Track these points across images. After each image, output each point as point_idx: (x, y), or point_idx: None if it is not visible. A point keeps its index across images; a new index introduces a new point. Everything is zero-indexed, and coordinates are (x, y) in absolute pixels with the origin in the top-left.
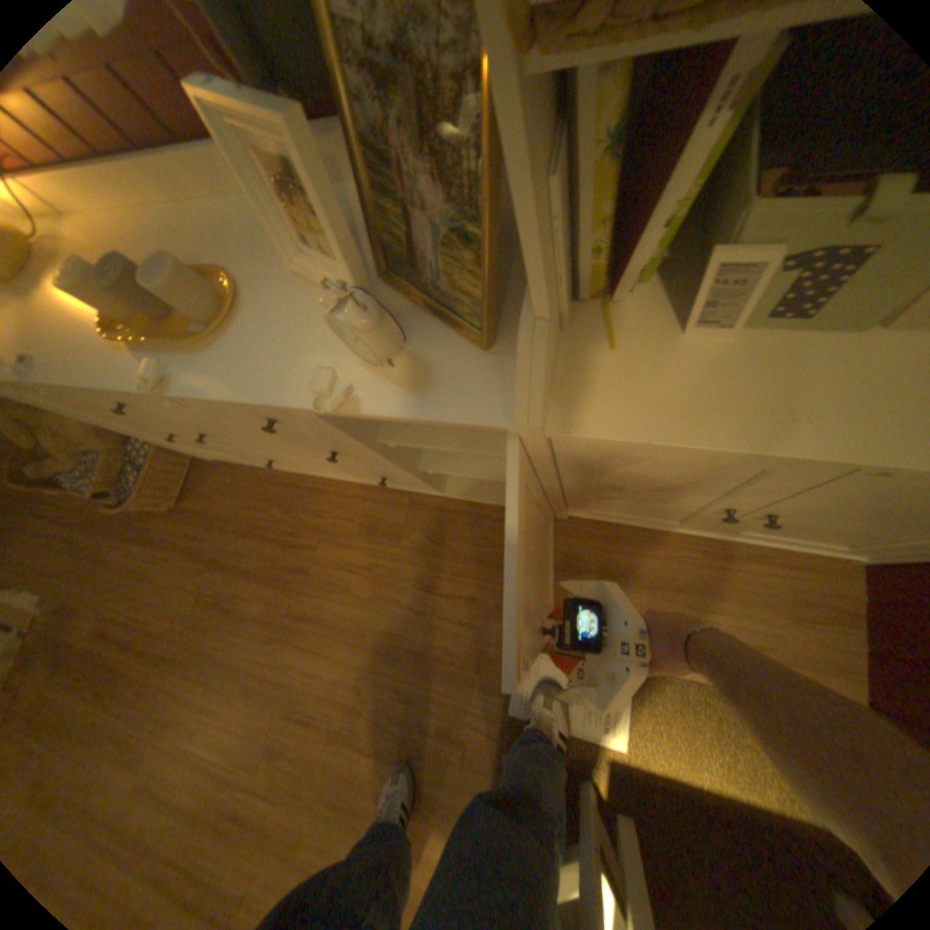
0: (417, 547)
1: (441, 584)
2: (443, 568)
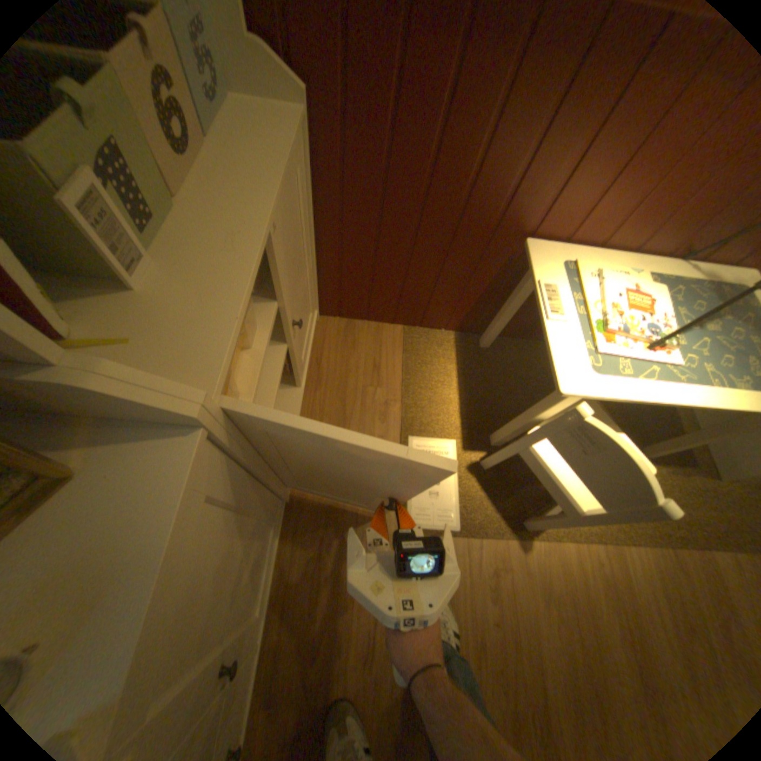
0: (321, 677)
1: (361, 628)
2: (343, 629)
